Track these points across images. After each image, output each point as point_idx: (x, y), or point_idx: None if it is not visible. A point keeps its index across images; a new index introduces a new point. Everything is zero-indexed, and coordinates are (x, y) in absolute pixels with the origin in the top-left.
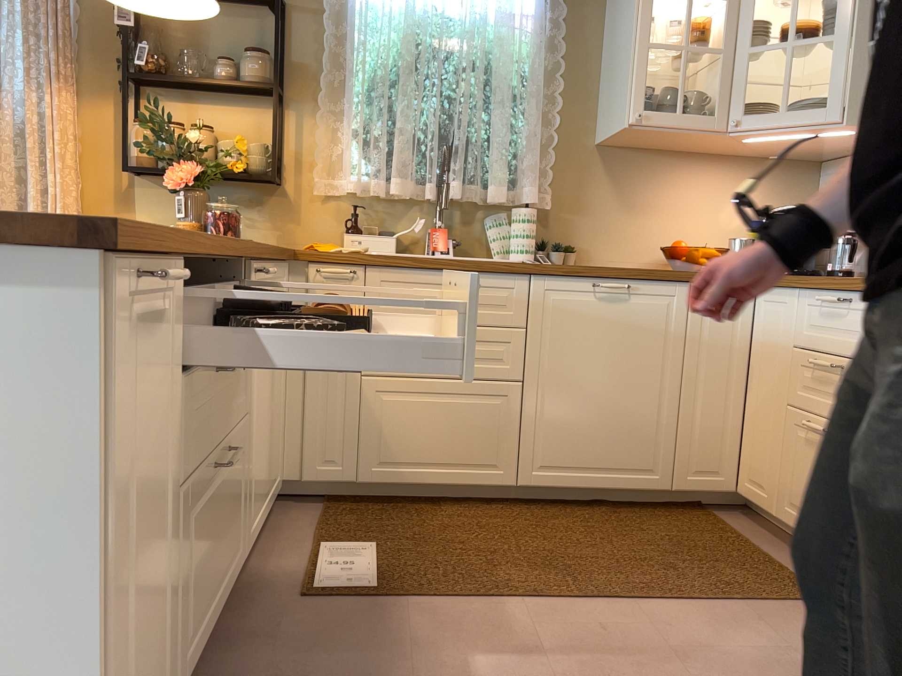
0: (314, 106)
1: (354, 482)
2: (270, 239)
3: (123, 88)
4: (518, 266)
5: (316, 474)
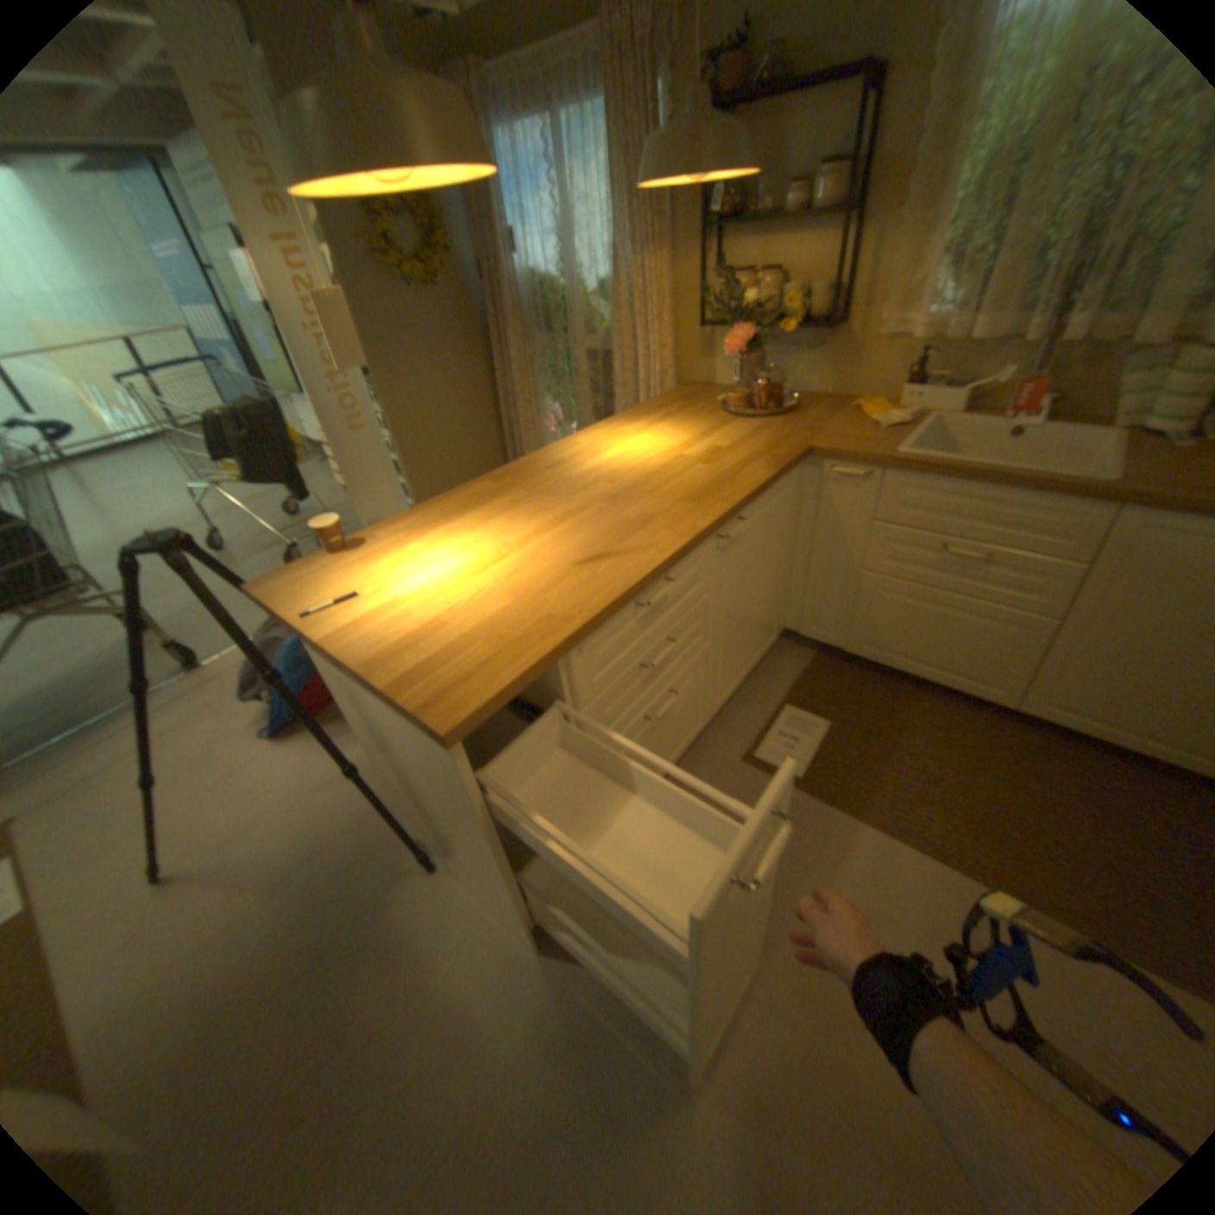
0: (899, 215)
1: (843, 649)
2: (826, 383)
3: (703, 229)
4: (1102, 493)
5: (811, 634)
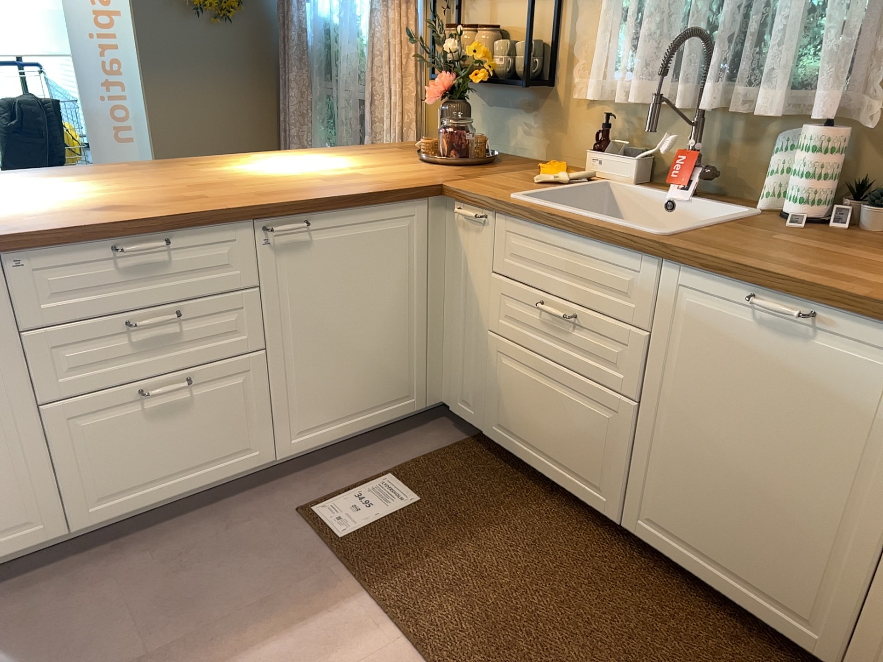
0: None
1: (484, 431)
2: (539, 149)
3: None
4: (639, 244)
5: (458, 409)
